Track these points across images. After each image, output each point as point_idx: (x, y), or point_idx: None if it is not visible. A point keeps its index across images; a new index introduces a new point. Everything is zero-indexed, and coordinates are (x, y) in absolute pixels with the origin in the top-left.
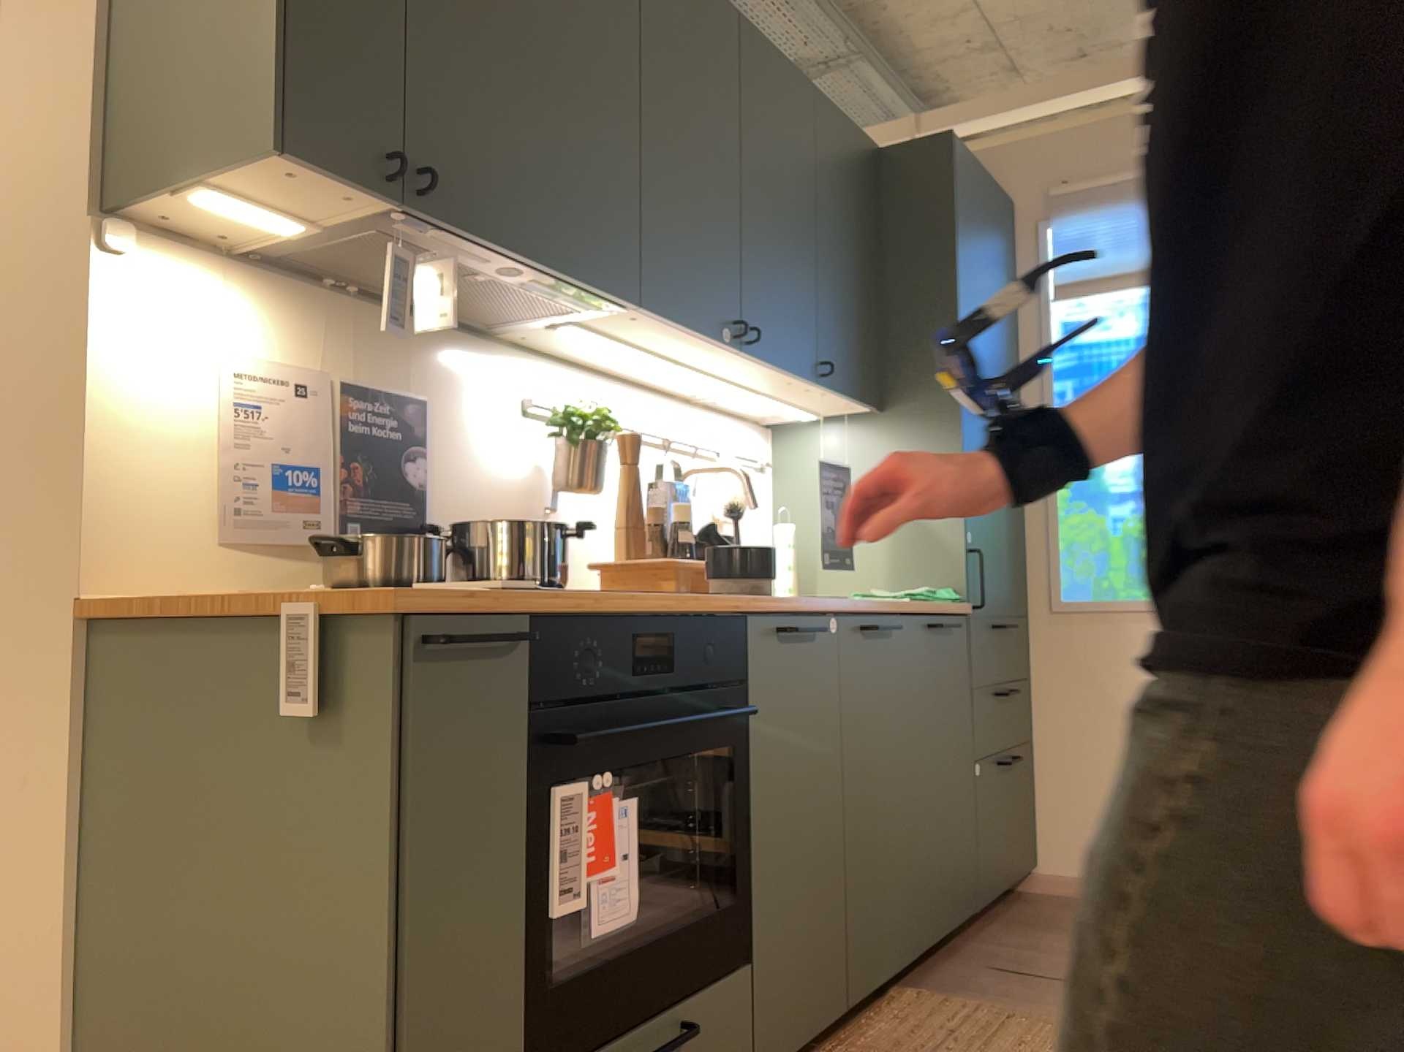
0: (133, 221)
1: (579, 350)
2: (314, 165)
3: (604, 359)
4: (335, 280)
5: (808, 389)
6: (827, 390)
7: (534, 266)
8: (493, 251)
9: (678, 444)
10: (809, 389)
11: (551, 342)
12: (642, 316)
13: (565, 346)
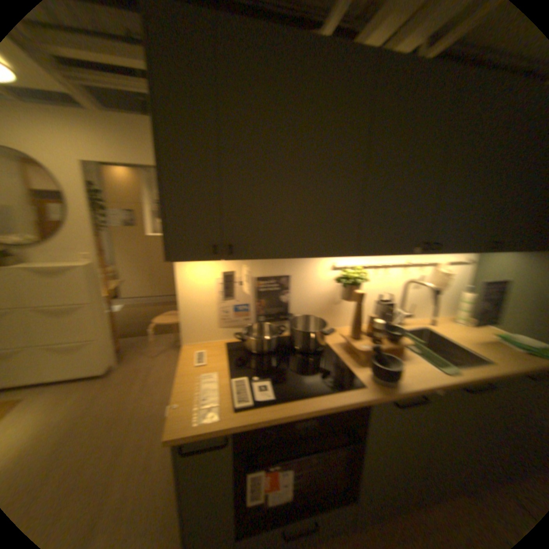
0: None
1: None
2: (185, 259)
3: None
4: None
5: (485, 250)
6: (498, 251)
7: (296, 257)
8: (275, 258)
9: (414, 264)
10: (486, 250)
11: None
12: (365, 254)
13: None
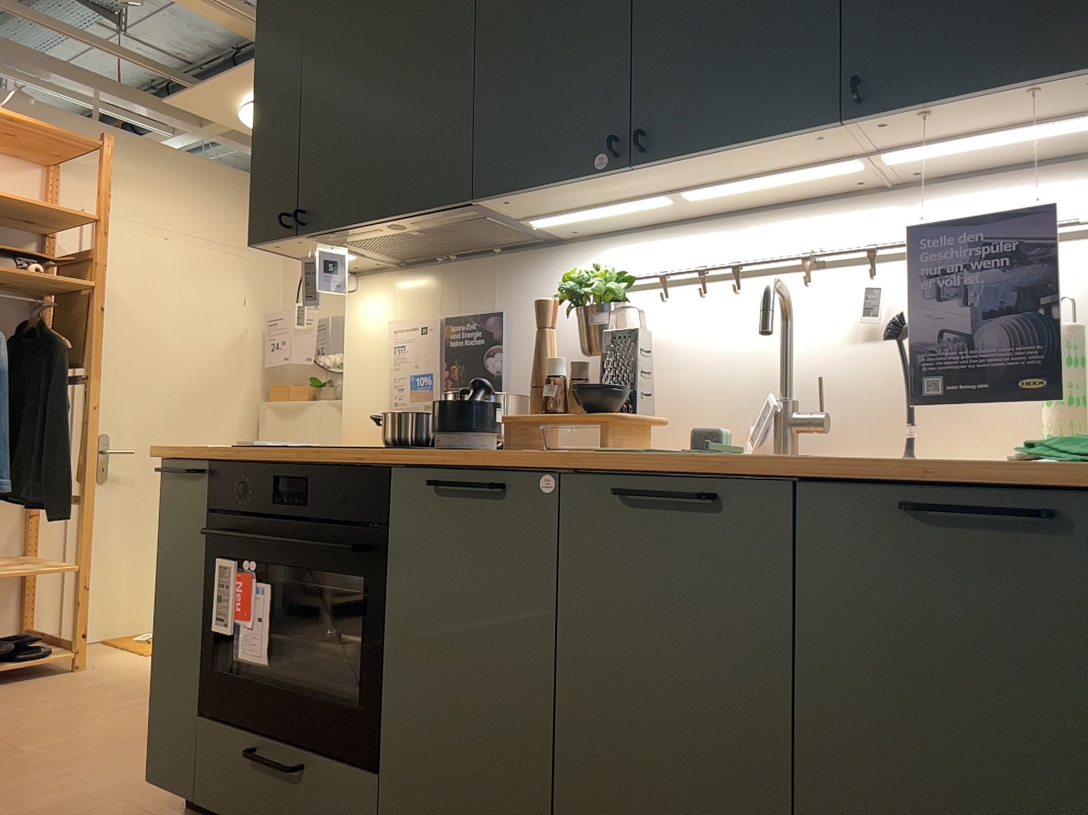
0: (361, 273)
1: (636, 218)
2: (268, 242)
3: (667, 213)
4: (438, 258)
5: (890, 127)
6: (912, 114)
7: (387, 221)
8: (362, 228)
9: (841, 259)
10: (892, 127)
11: (601, 224)
12: (509, 199)
13: (617, 221)
